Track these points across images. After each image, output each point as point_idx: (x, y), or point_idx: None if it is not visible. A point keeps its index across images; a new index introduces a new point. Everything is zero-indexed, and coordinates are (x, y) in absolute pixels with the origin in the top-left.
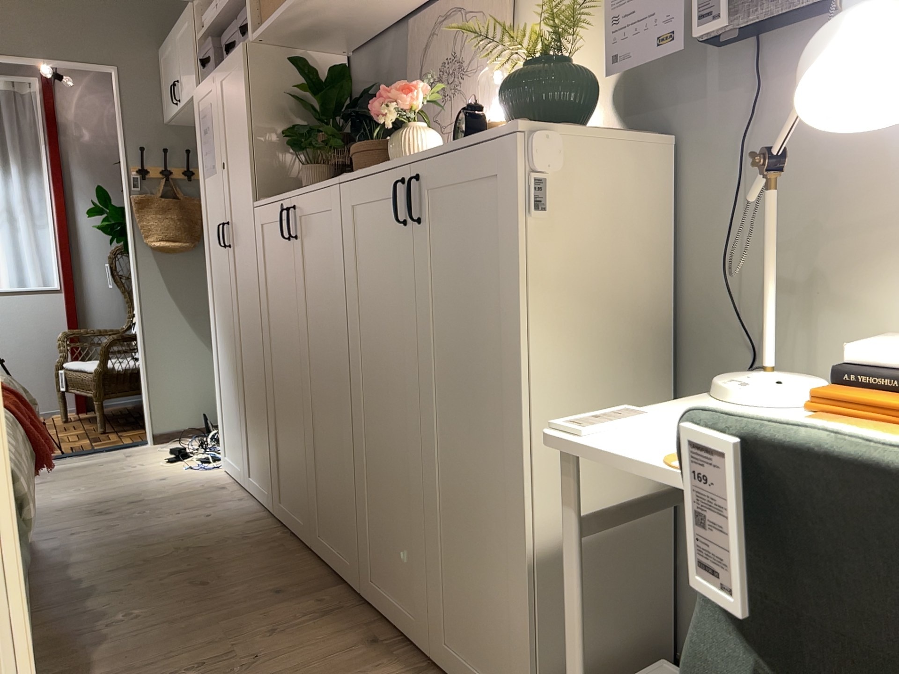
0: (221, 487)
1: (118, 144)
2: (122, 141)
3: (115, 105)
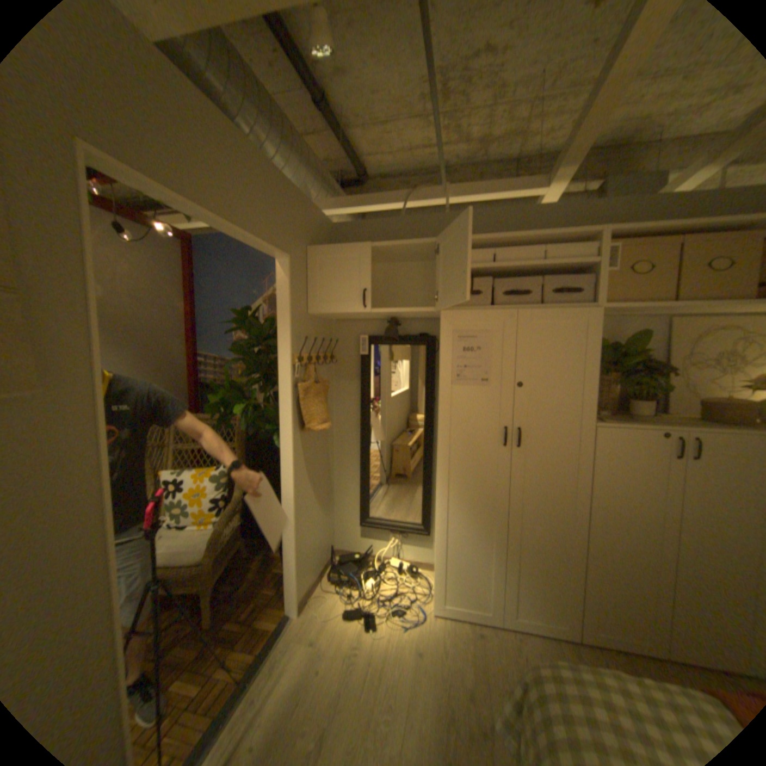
0: (479, 637)
1: (279, 331)
2: (290, 331)
3: (283, 293)
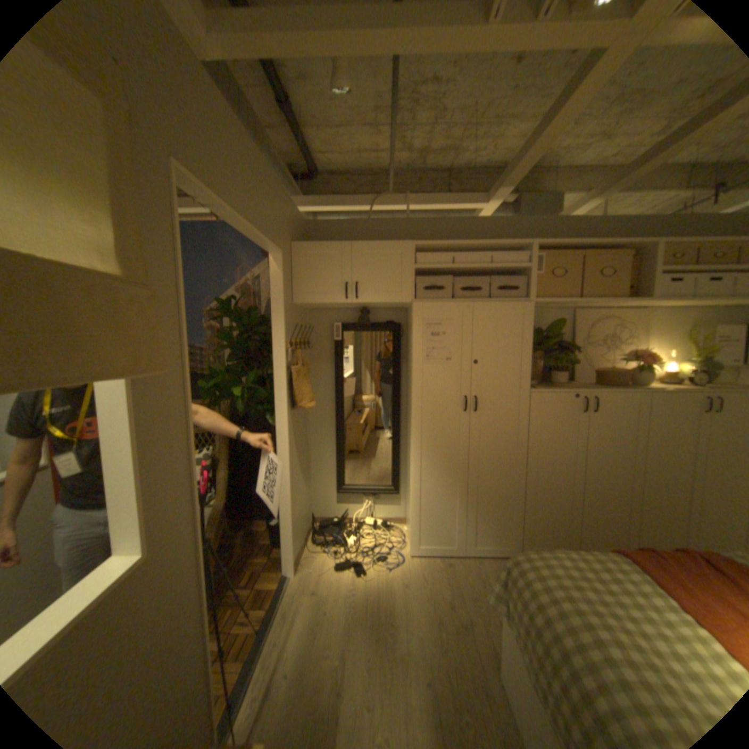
0: (448, 566)
1: (273, 319)
2: (284, 319)
3: (277, 285)
